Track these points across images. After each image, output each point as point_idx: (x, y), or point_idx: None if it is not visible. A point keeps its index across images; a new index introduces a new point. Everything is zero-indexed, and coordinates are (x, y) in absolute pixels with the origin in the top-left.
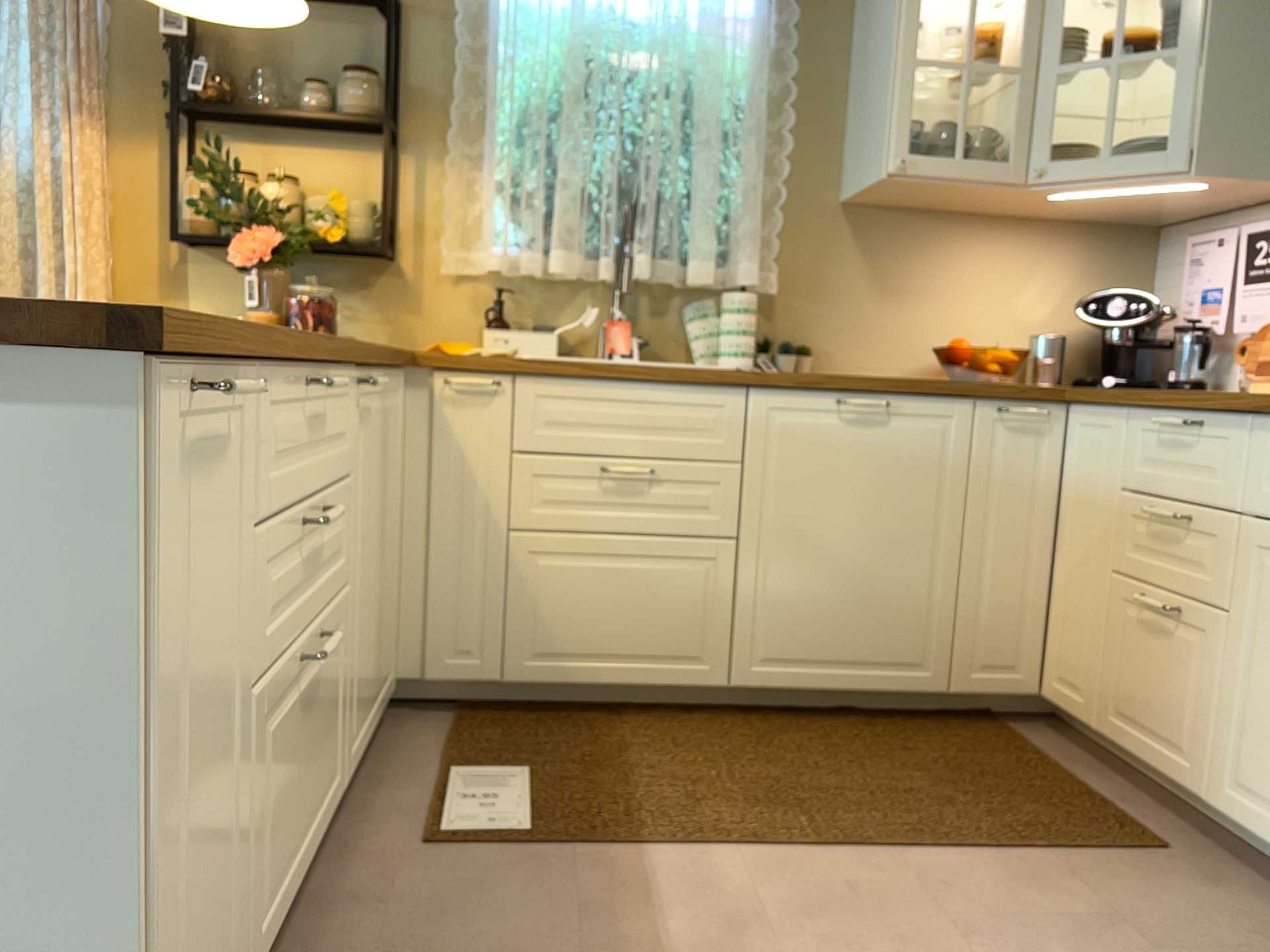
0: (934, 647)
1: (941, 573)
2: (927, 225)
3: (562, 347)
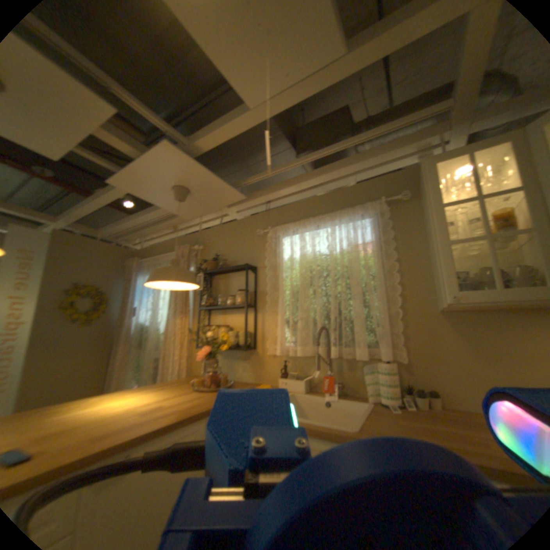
0: None
1: None
2: (505, 319)
3: (312, 385)
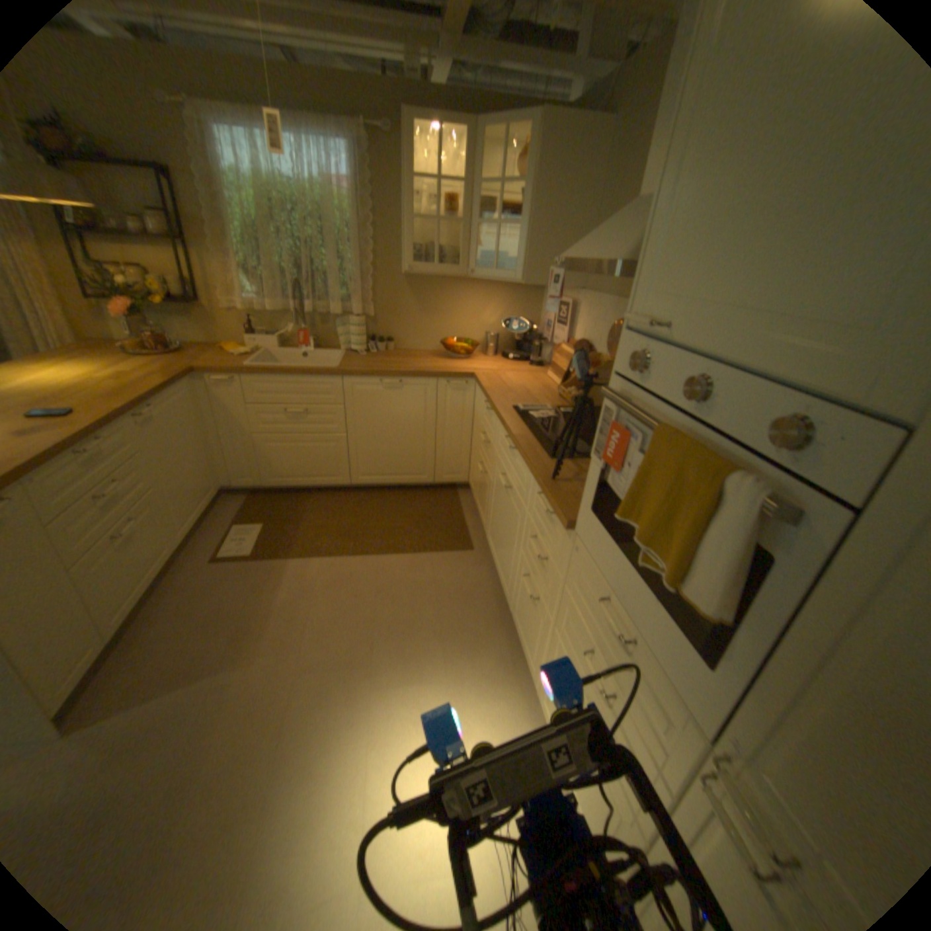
0: (426, 469)
1: (427, 444)
2: (441, 284)
3: (283, 341)
